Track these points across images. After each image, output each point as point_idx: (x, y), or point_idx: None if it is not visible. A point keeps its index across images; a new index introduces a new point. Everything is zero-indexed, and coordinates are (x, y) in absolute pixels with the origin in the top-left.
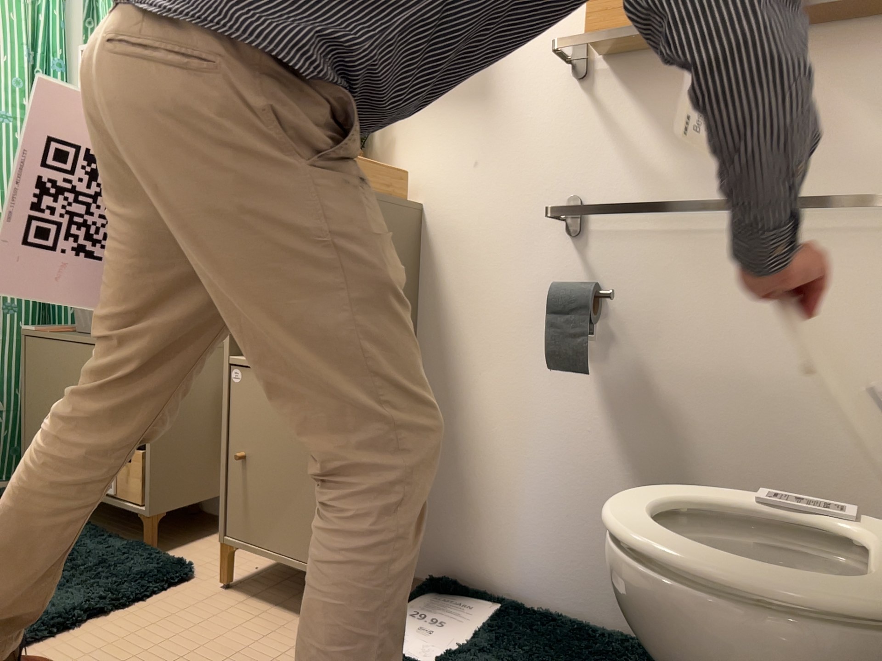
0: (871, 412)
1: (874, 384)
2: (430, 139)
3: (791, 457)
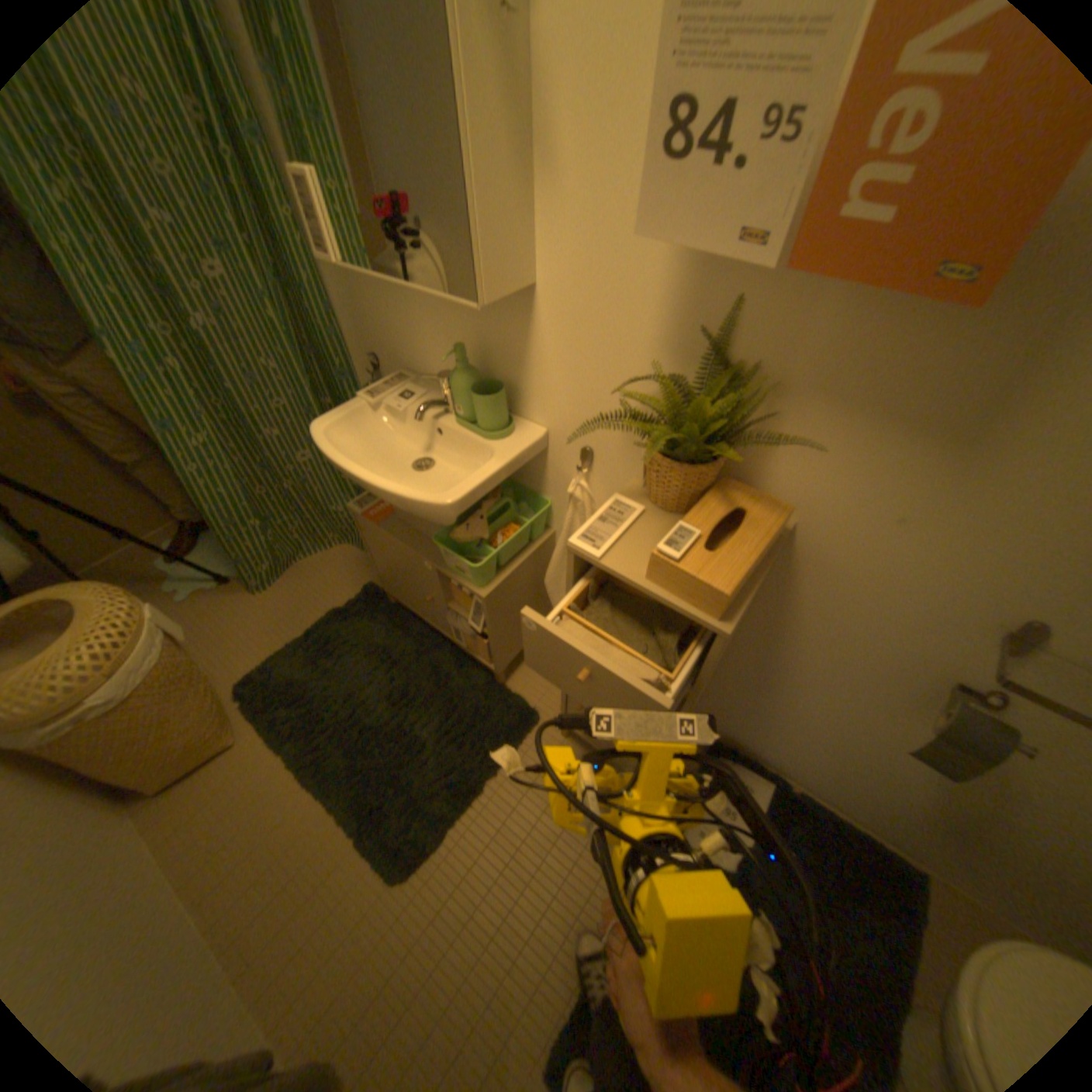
0: None
1: None
2: (842, 459)
3: None
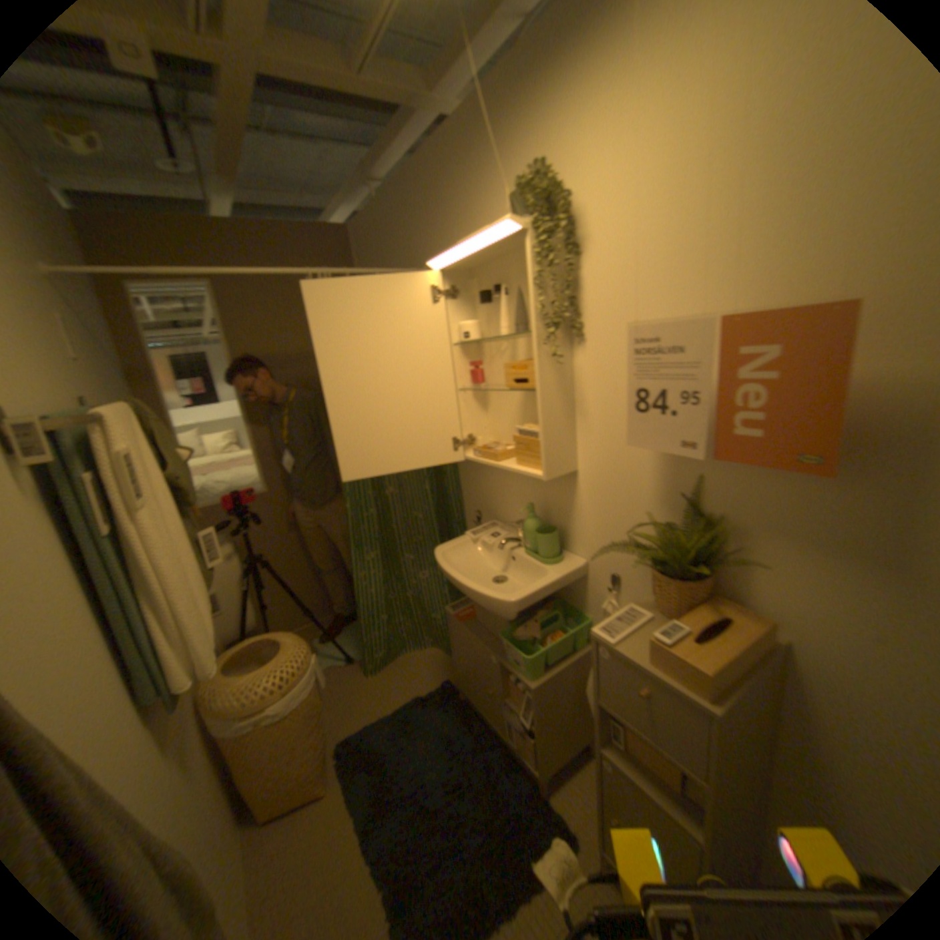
0: None
1: None
2: (808, 586)
3: None
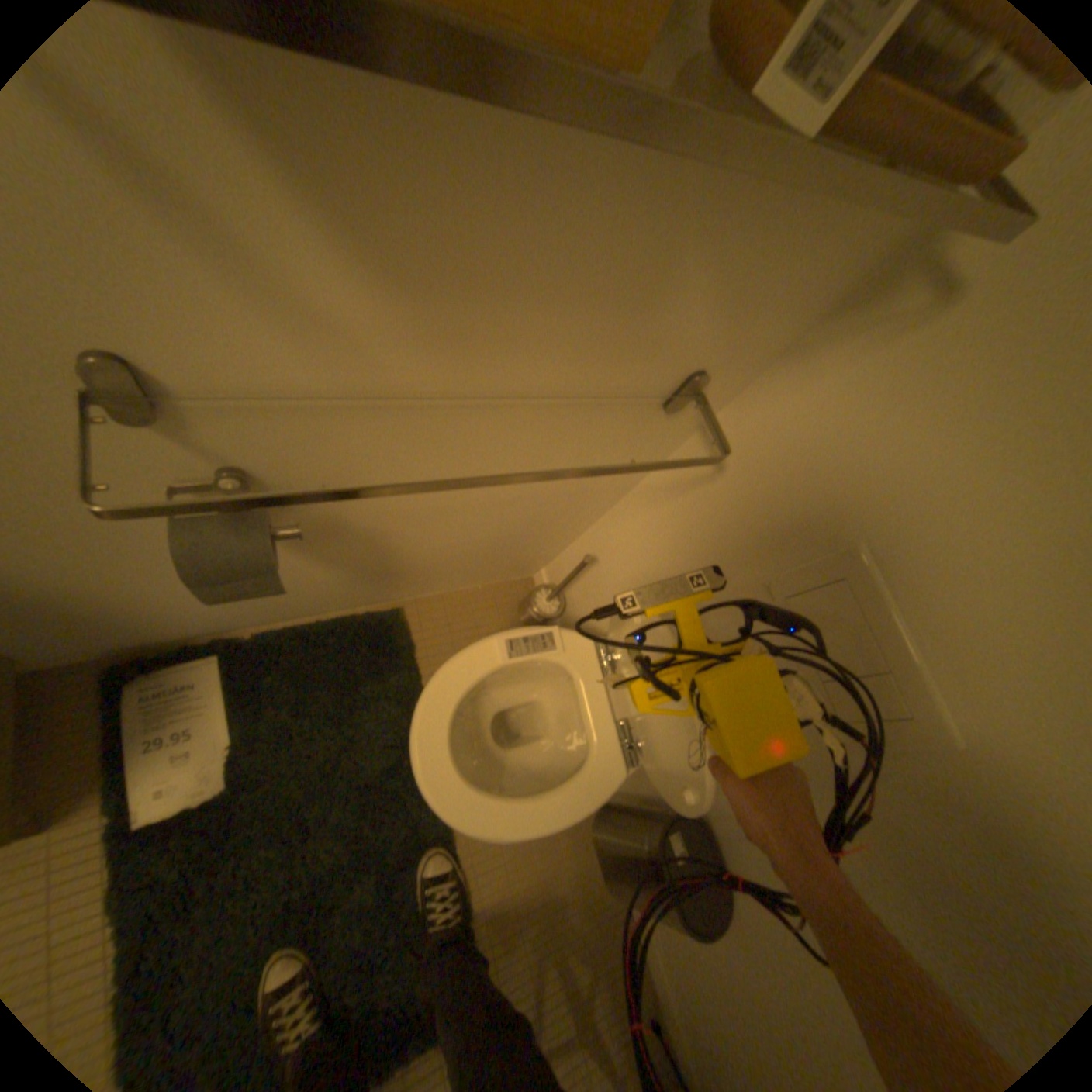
0: (556, 504)
1: (567, 493)
2: None
3: (487, 532)
